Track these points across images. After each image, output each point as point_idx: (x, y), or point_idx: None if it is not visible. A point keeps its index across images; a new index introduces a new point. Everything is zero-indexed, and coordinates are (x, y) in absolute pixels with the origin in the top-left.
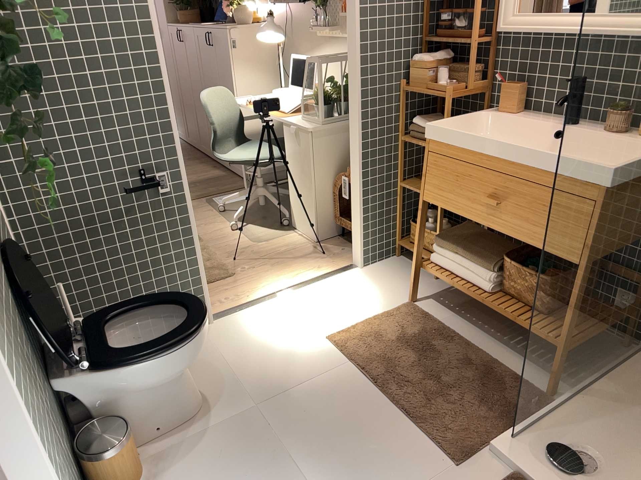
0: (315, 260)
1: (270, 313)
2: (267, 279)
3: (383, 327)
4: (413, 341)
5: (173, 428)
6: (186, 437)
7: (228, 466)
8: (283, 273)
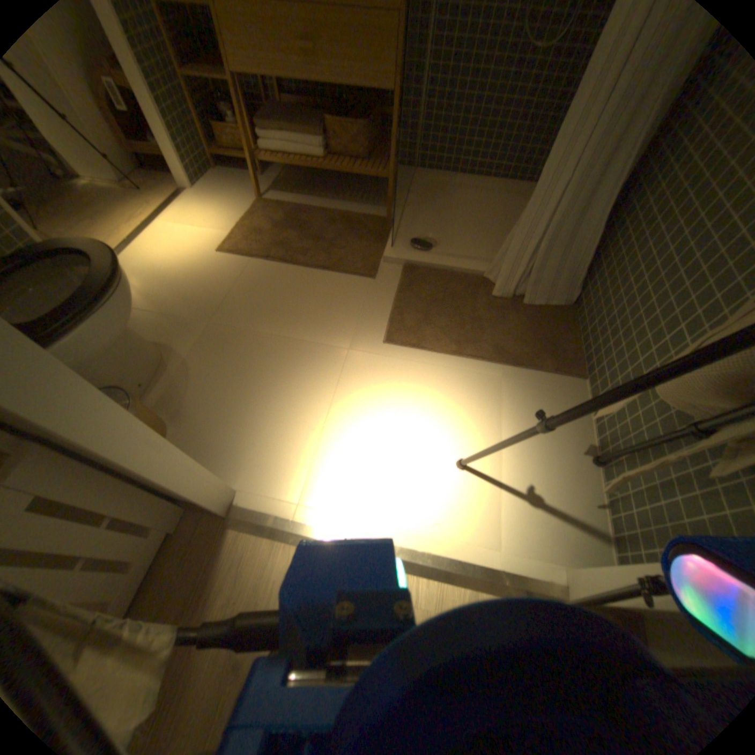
0: (136, 195)
1: (139, 253)
2: (100, 229)
3: (252, 223)
4: (283, 222)
5: (145, 375)
6: (165, 374)
7: (224, 367)
8: (113, 217)
